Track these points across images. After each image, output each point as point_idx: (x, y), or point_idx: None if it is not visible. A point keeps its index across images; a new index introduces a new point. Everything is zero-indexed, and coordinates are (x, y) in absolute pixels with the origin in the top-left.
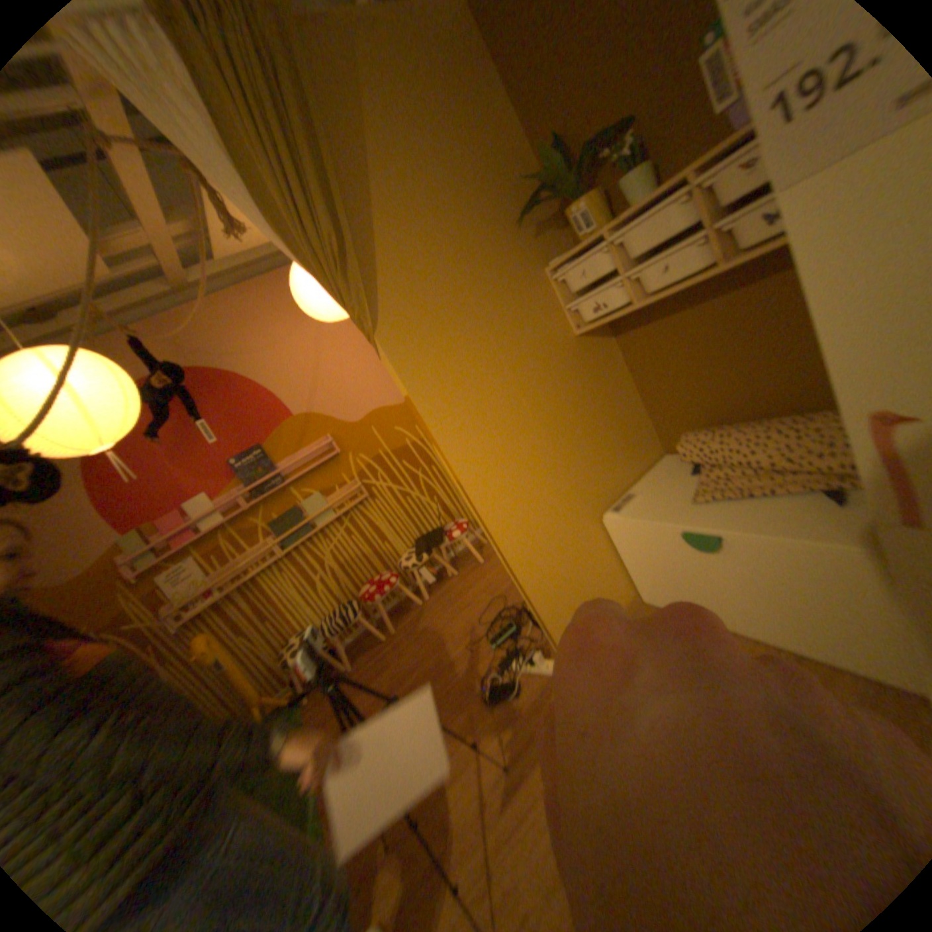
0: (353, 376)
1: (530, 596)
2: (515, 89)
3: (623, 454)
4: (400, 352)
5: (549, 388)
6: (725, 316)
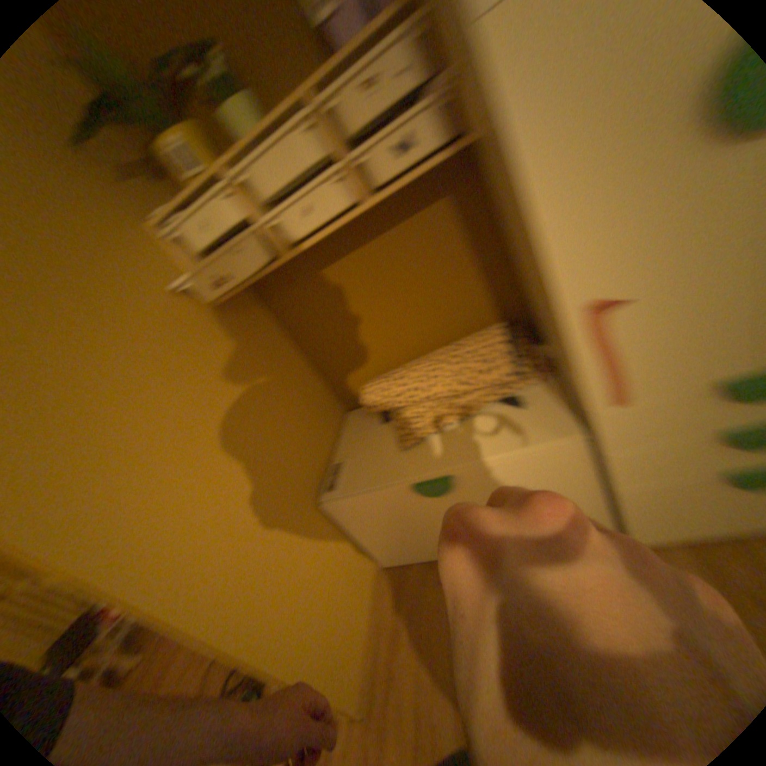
0: None
1: (274, 672)
2: None
3: (315, 425)
4: None
5: (207, 373)
6: (369, 268)
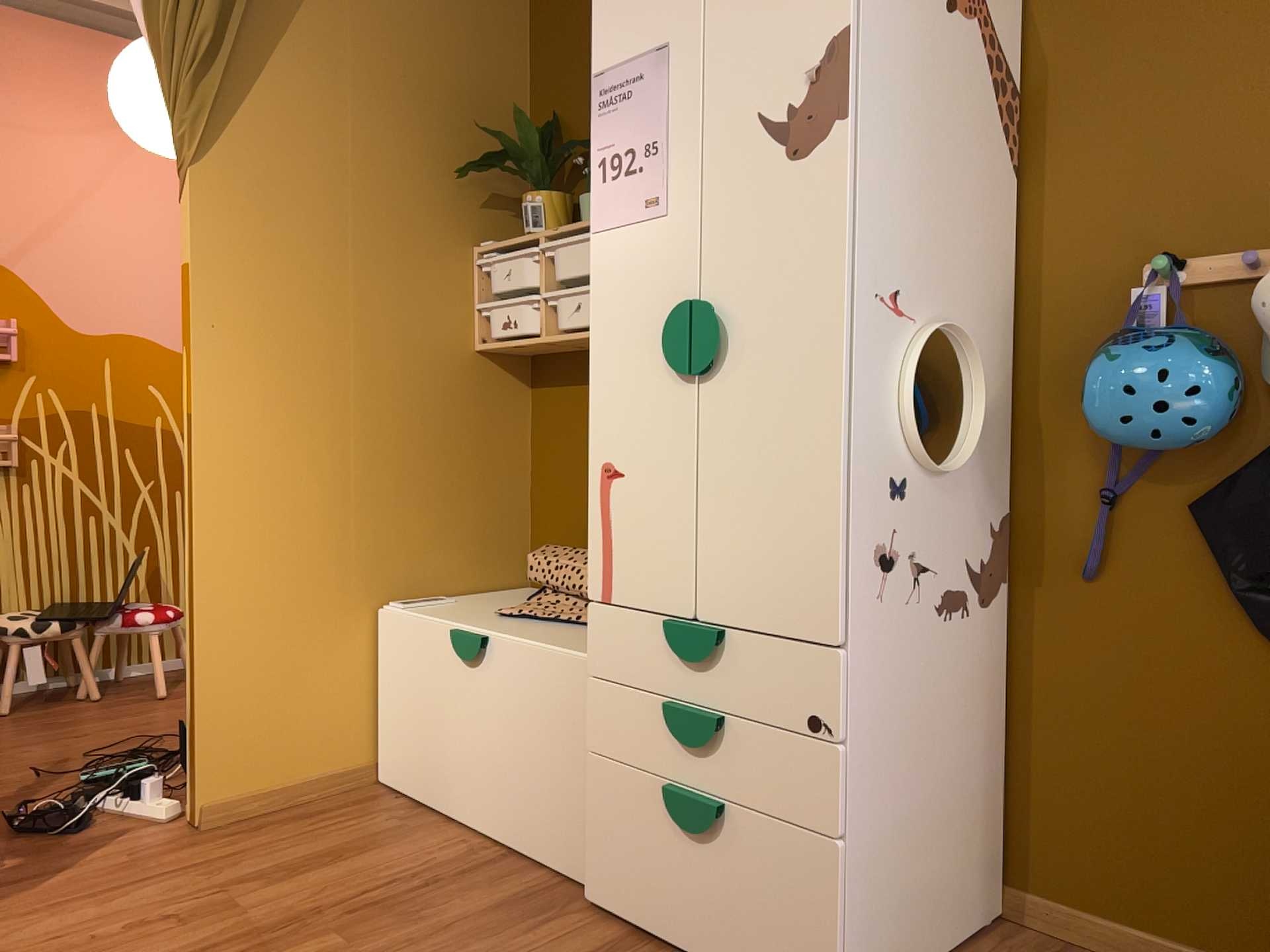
0: (132, 266)
1: (196, 649)
2: (537, 52)
3: (462, 545)
4: (214, 212)
5: (397, 389)
6: None
